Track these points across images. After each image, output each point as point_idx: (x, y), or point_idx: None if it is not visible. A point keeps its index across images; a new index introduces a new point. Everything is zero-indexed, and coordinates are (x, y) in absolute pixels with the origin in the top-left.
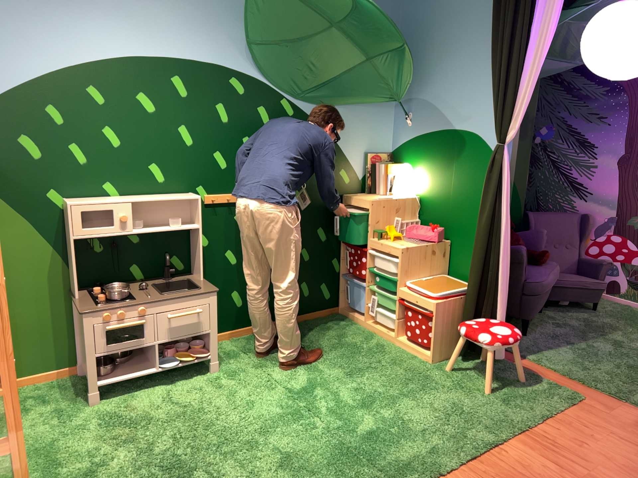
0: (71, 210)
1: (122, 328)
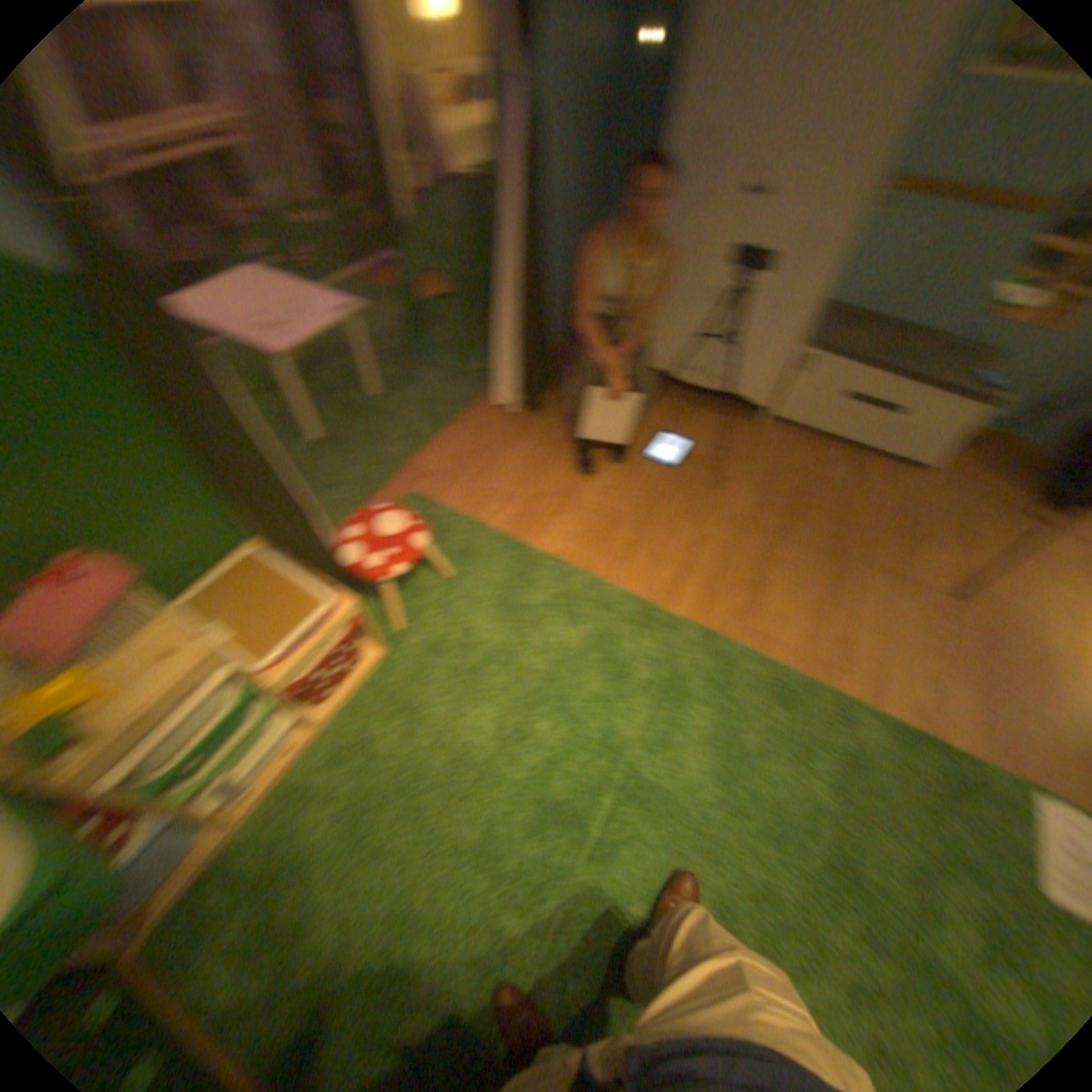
0: None
1: None
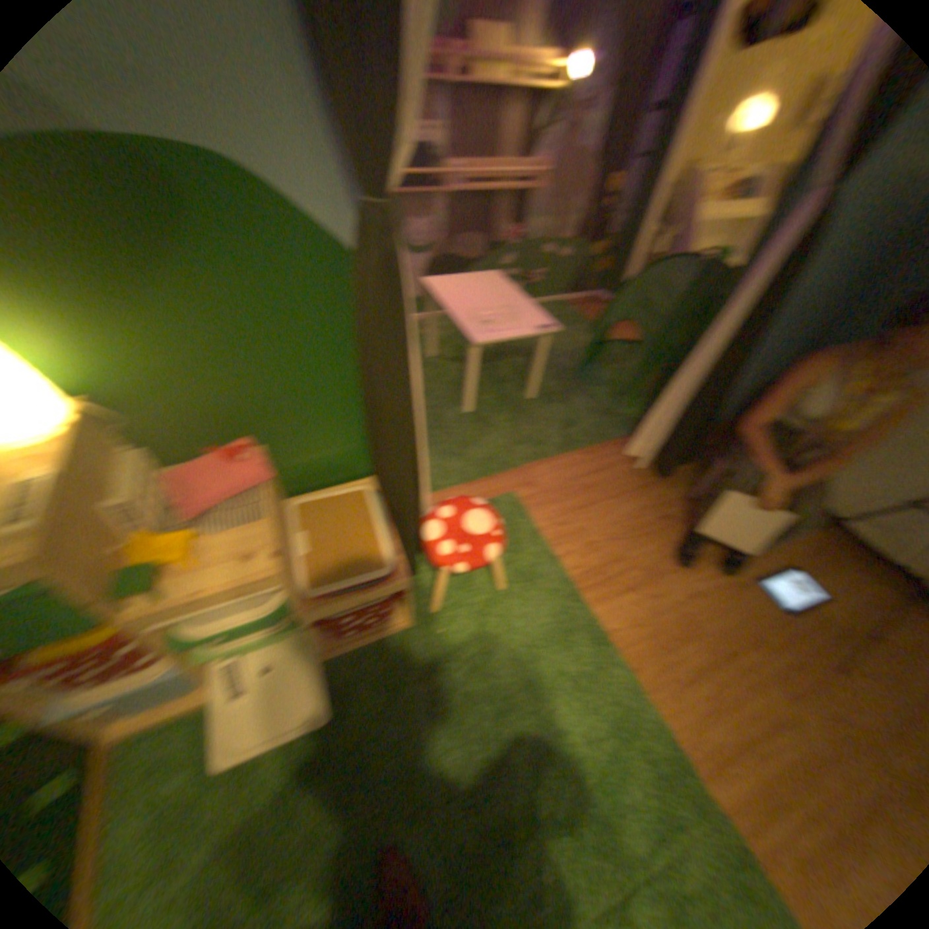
0: None
1: None
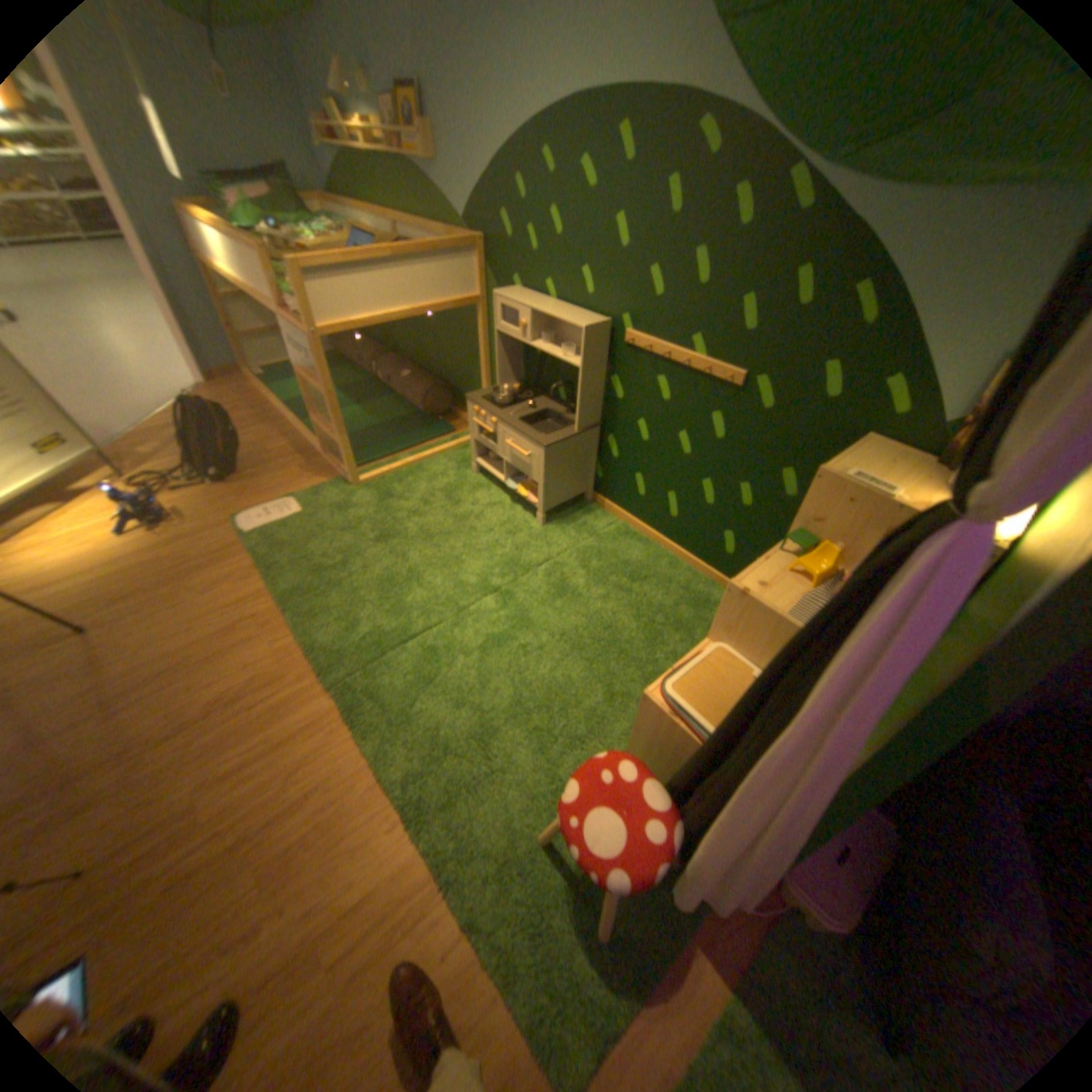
0: (497, 302)
1: (481, 429)
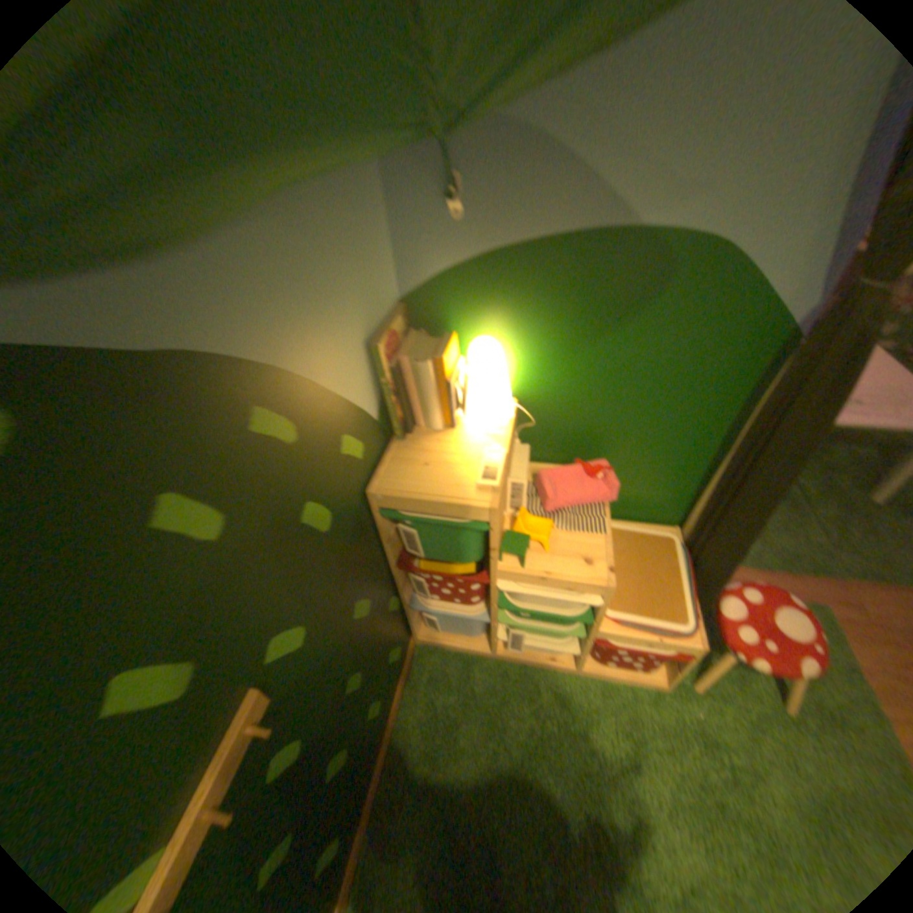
0: None
1: None
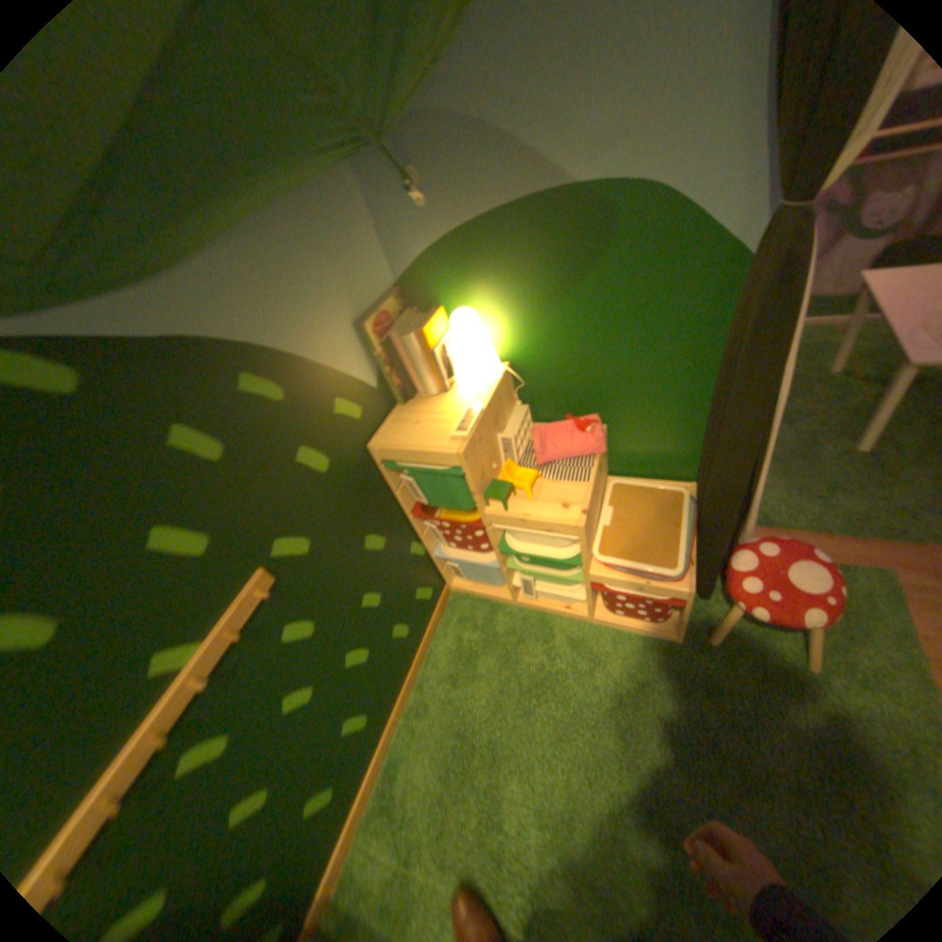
0: None
1: None
